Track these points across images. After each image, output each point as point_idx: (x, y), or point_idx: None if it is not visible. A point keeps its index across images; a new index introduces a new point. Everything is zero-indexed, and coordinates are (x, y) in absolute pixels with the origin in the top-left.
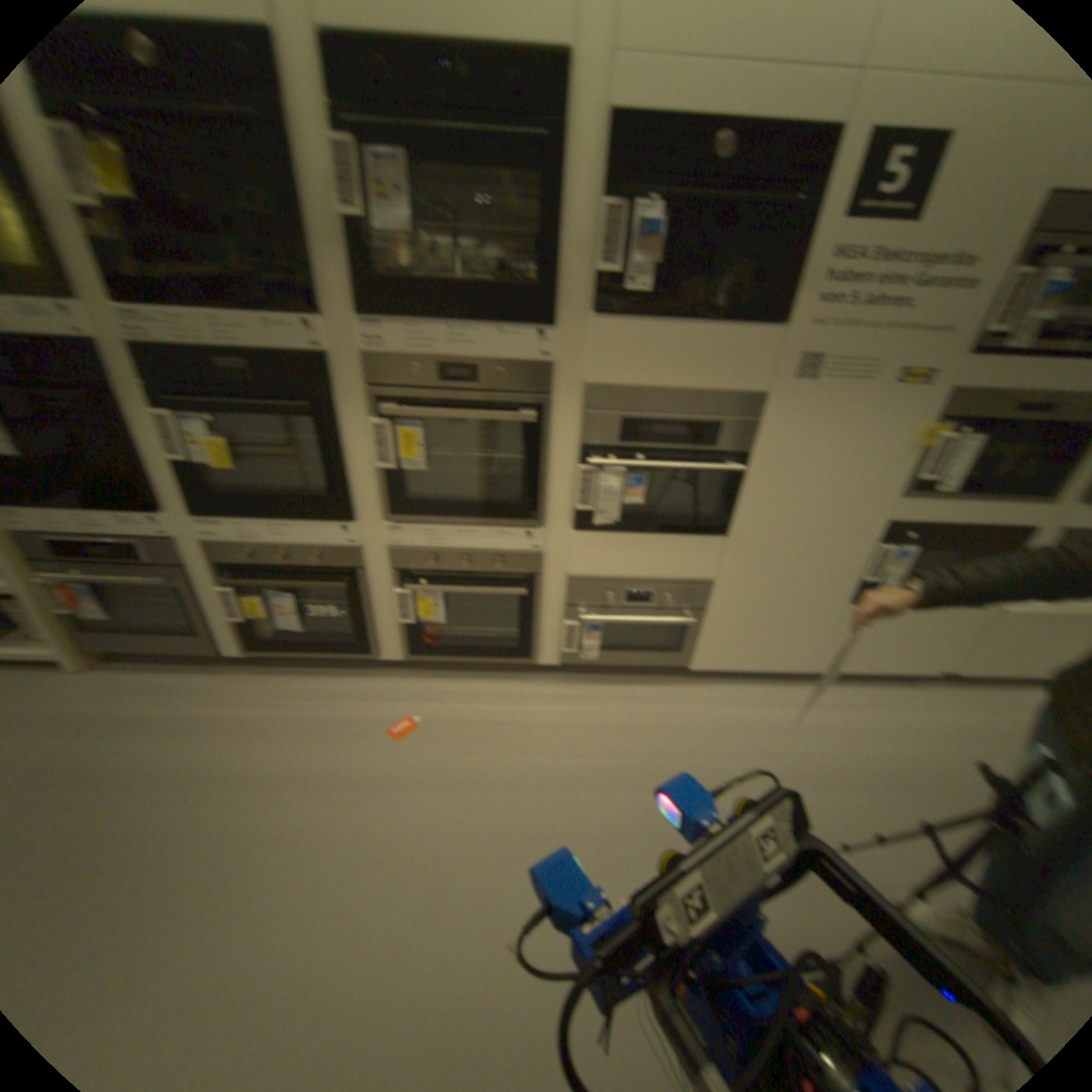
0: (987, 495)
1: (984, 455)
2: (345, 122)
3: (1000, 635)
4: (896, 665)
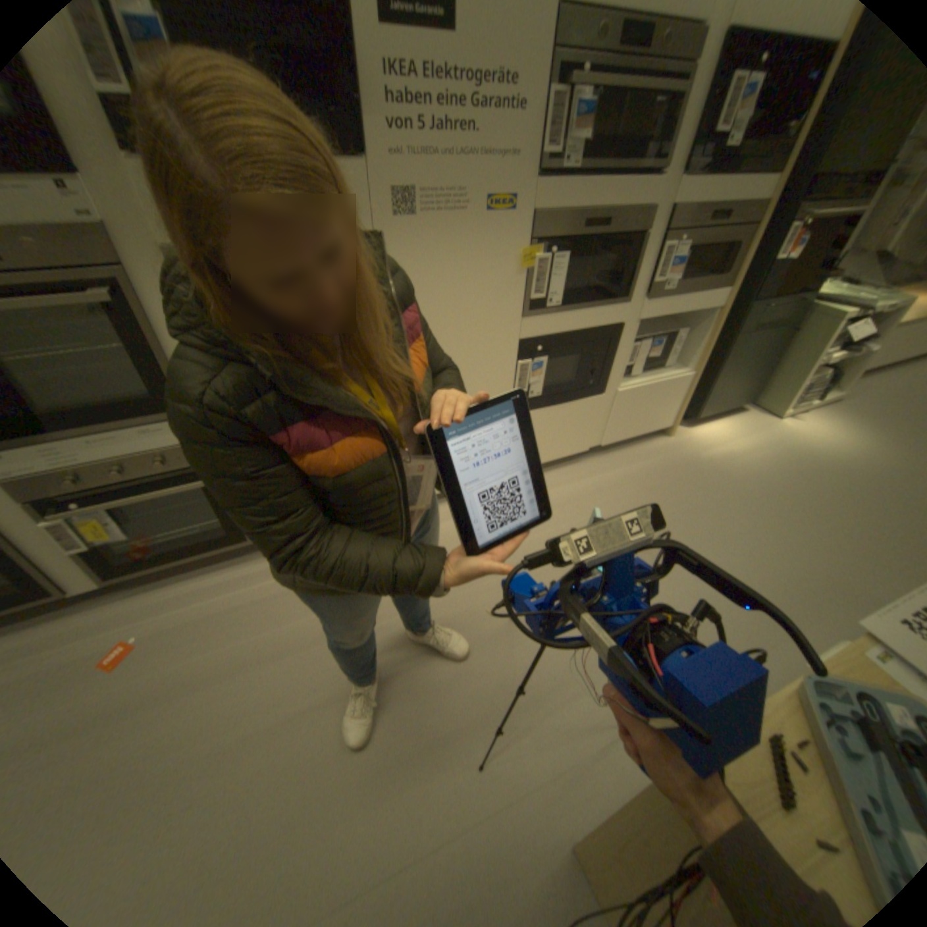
0: (582, 304)
1: (572, 270)
2: None
3: (617, 410)
4: (556, 451)
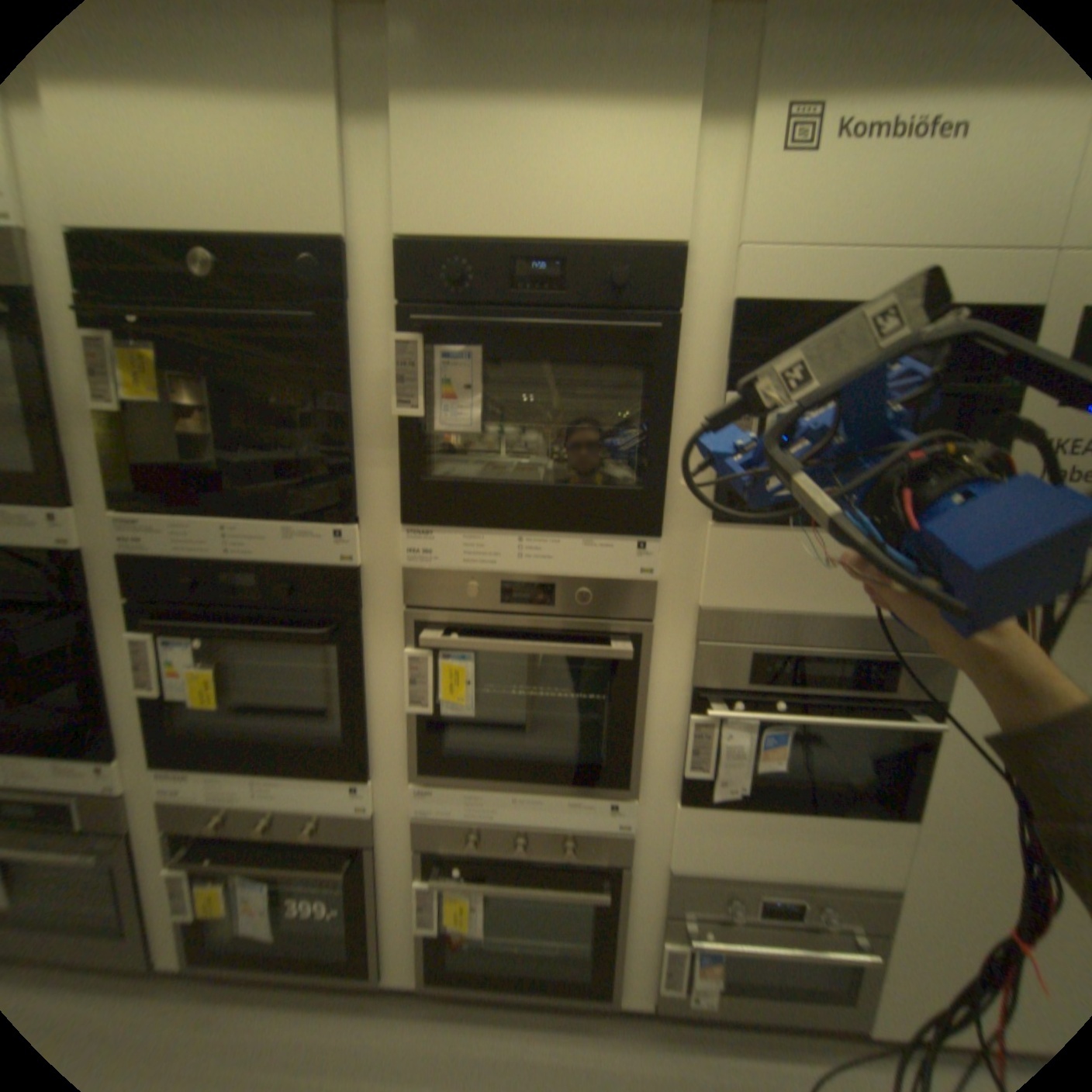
0: None
1: None
2: (421, 323)
3: None
4: None
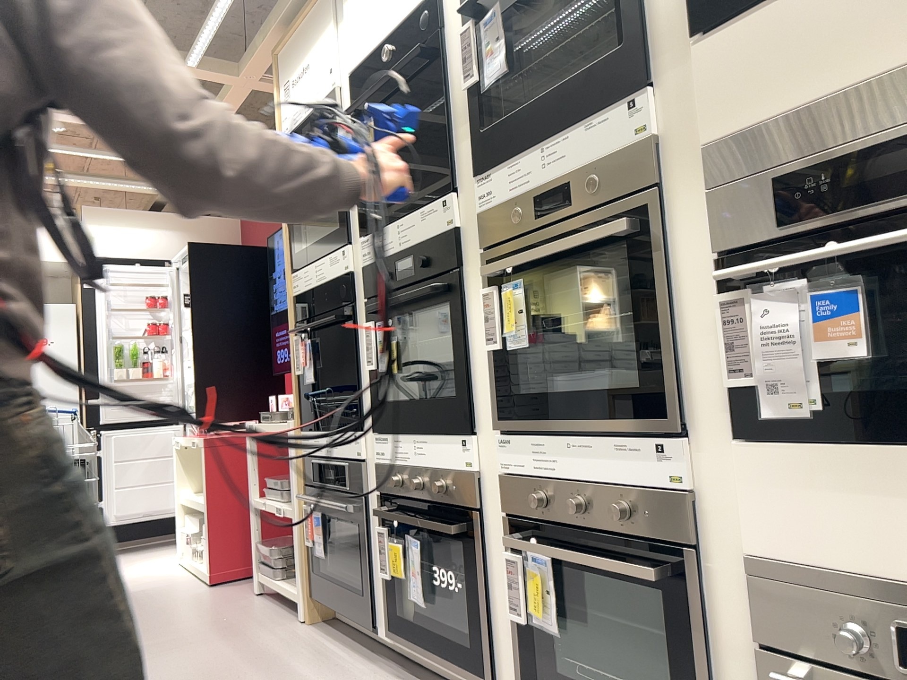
0: None
1: None
2: (460, 10)
3: None
4: None
